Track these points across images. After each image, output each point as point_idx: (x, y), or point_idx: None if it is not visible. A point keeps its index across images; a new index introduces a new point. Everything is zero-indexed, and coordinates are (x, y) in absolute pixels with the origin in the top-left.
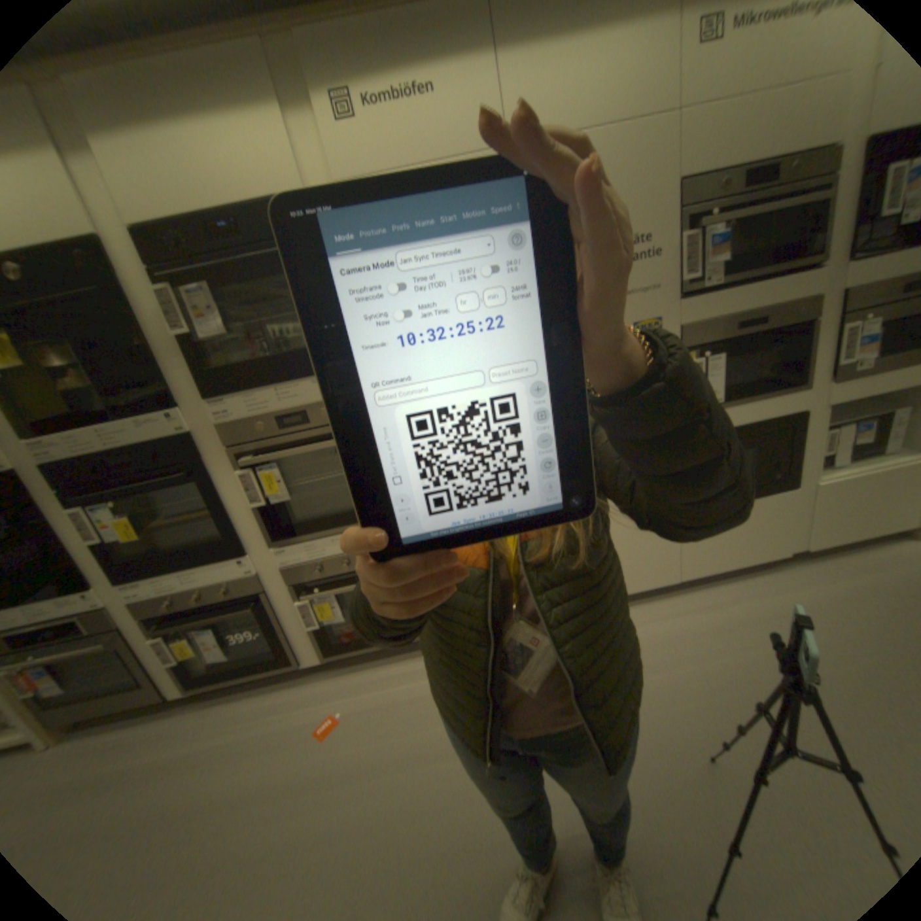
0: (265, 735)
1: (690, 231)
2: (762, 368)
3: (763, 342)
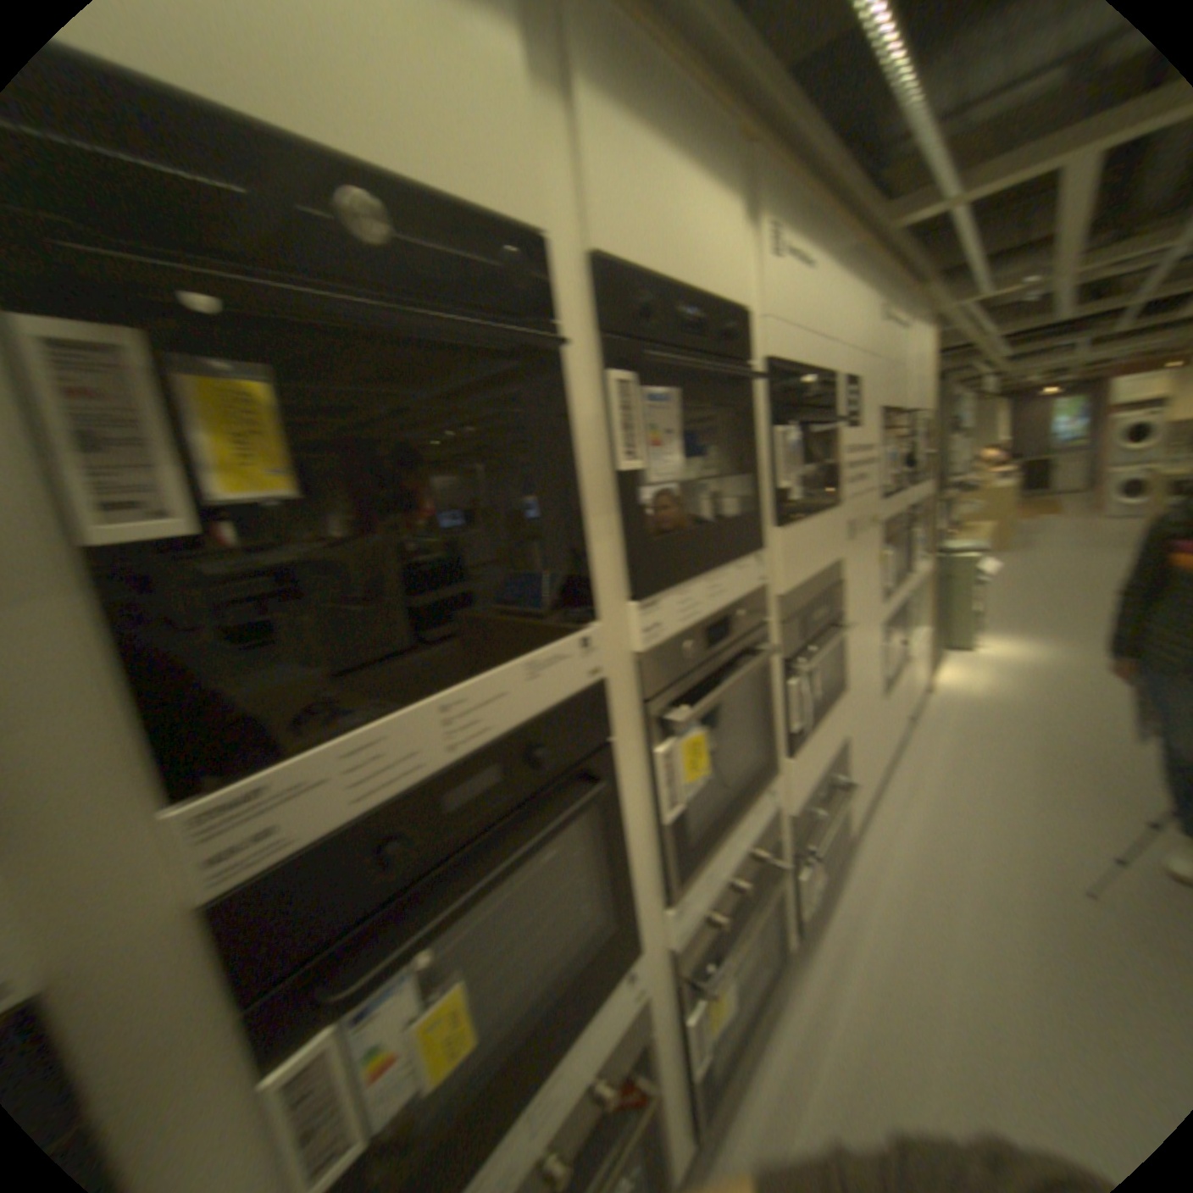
0: None
1: (883, 449)
2: (899, 563)
3: (901, 542)
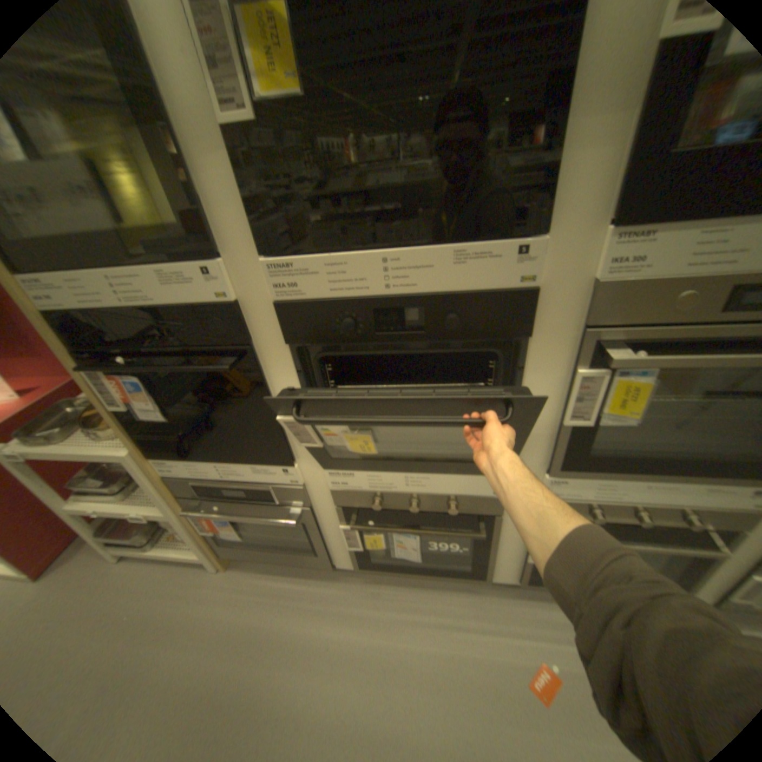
0: (462, 658)
1: None
2: None
3: None
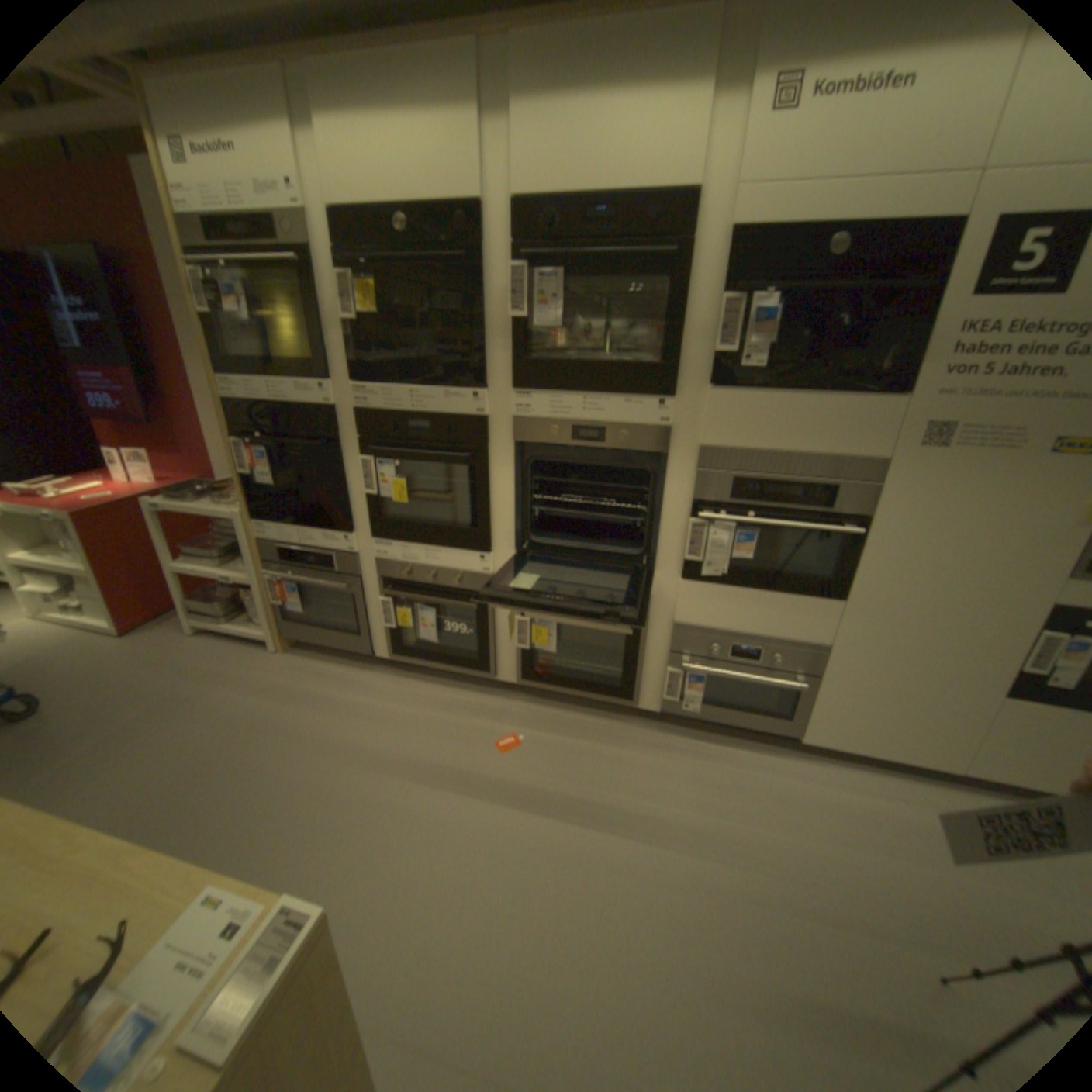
0: (453, 726)
1: None
2: None
3: None
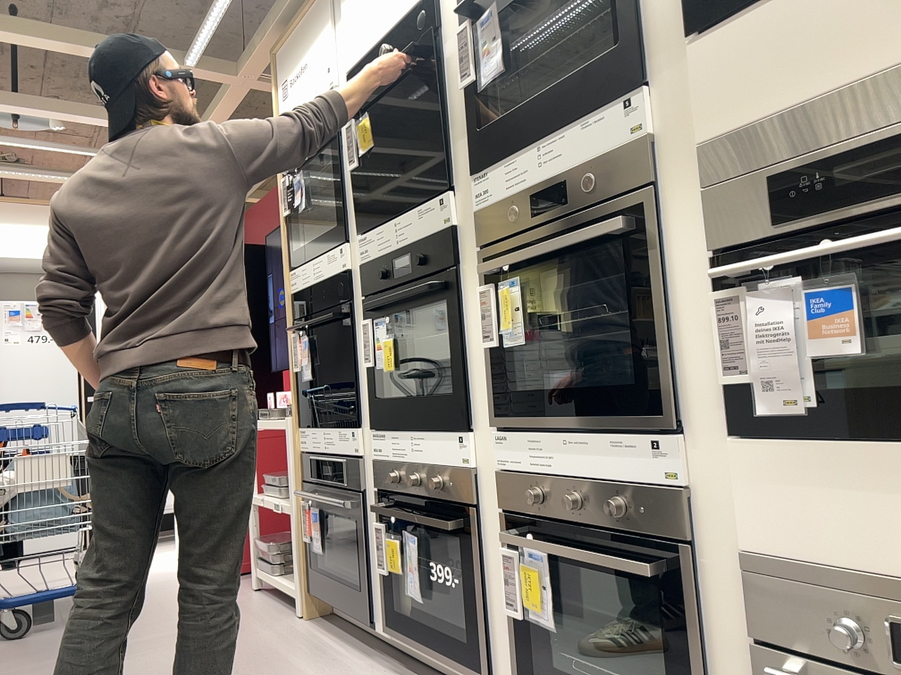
0: None
1: None
2: None
3: None
